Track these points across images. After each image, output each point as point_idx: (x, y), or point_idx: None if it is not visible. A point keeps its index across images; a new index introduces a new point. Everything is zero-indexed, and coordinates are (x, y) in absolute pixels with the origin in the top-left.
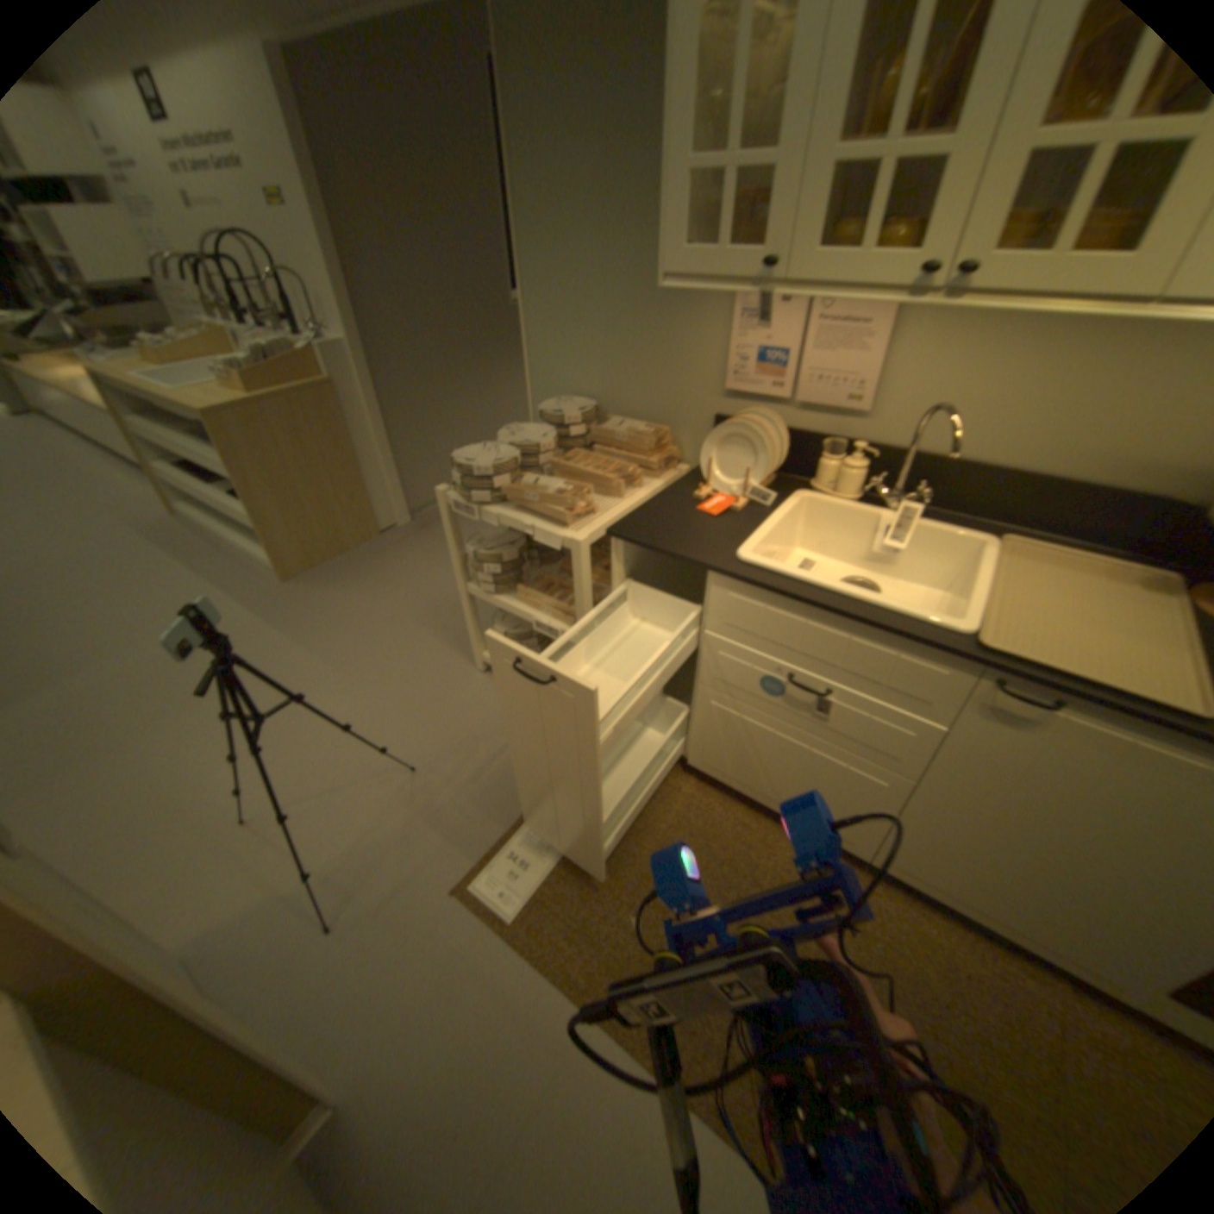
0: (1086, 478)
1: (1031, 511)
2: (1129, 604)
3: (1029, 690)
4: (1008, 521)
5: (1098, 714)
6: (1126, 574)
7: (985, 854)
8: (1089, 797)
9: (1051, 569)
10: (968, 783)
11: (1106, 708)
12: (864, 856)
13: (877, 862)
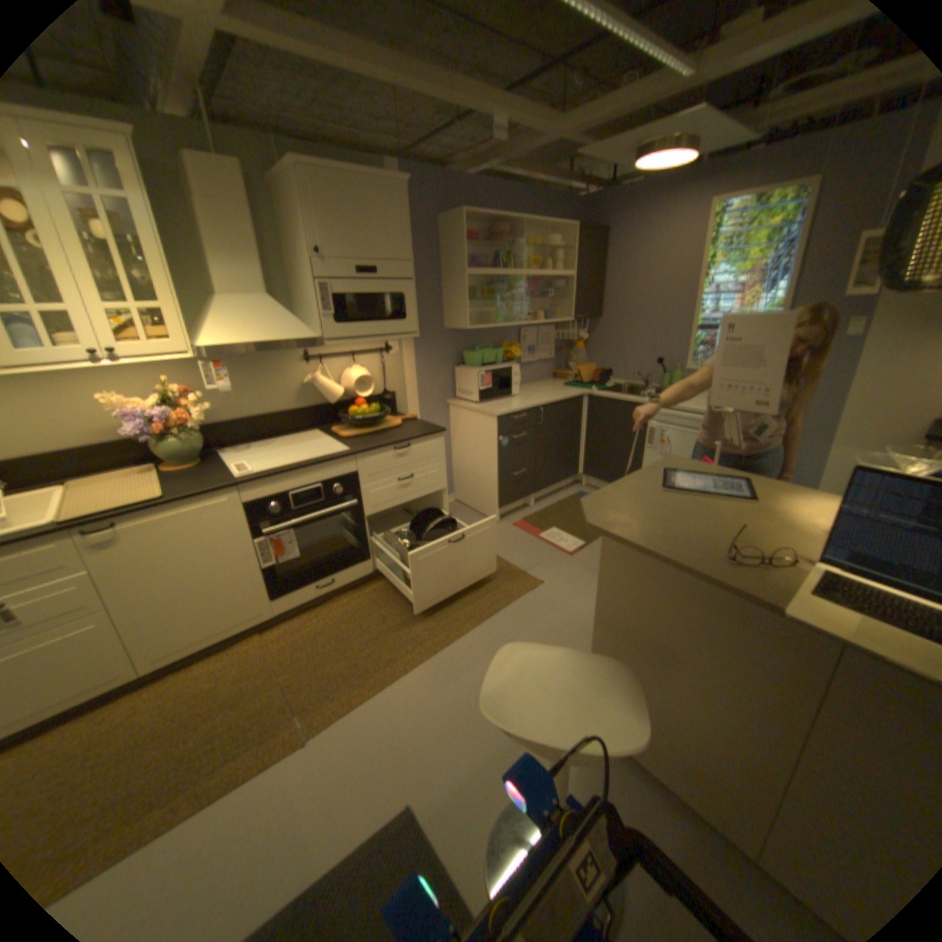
0: (84, 447)
1: (73, 470)
2: (132, 483)
3: (94, 530)
4: (66, 479)
5: (127, 521)
6: (131, 475)
7: (165, 615)
8: (163, 555)
9: (94, 487)
10: (121, 590)
11: (125, 517)
12: (127, 680)
13: (136, 675)
